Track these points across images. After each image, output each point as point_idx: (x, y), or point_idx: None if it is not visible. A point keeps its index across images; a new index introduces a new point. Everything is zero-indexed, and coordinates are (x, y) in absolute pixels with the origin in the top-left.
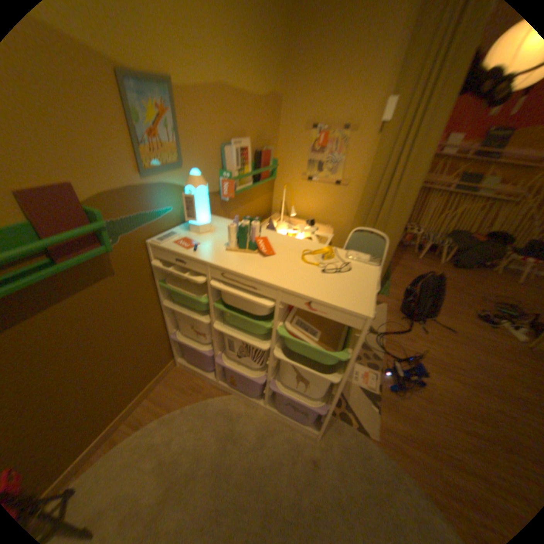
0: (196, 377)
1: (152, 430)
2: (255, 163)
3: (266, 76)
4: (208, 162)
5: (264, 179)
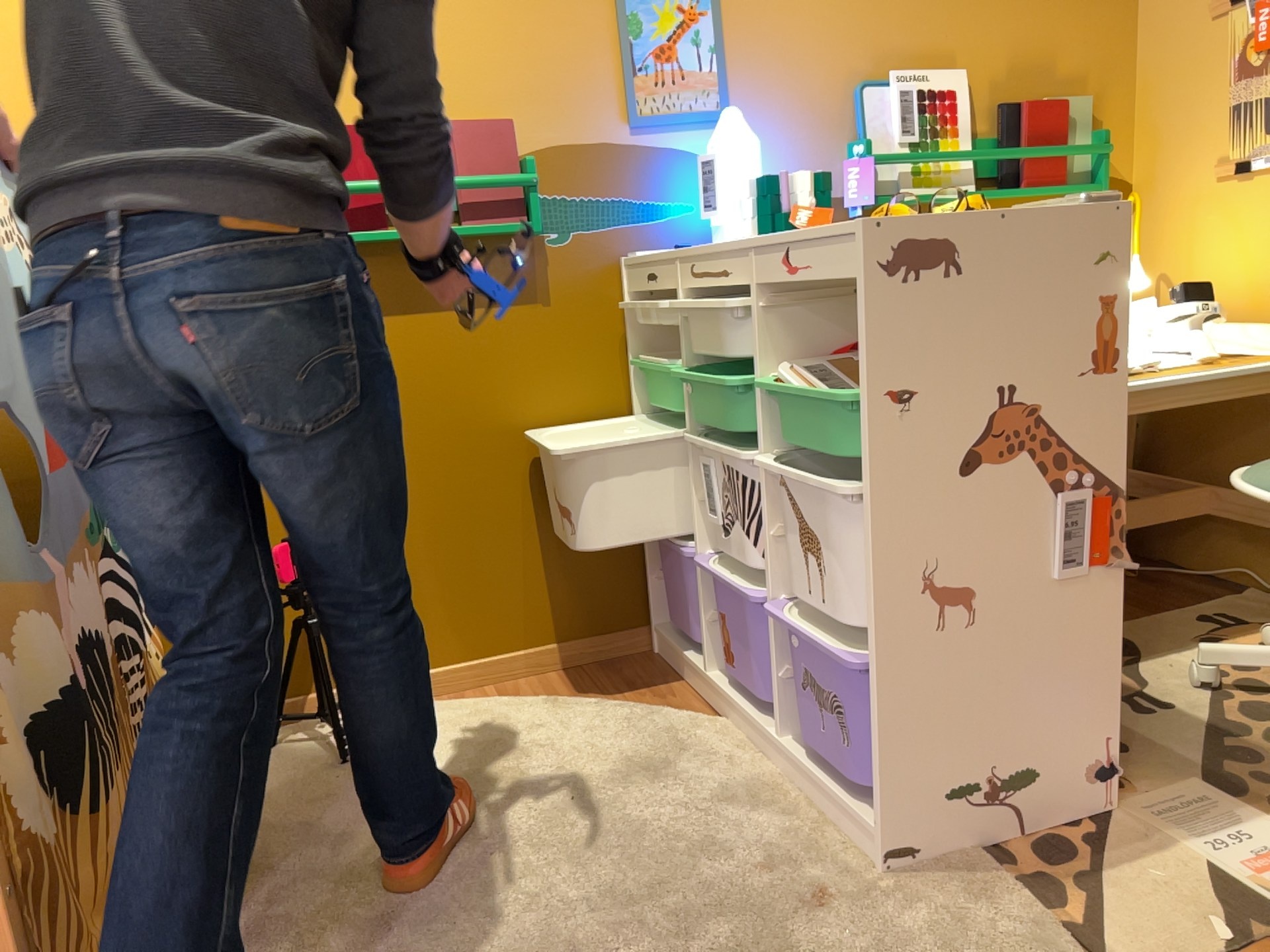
0: (675, 675)
1: (522, 703)
2: (996, 140)
3: None
4: (806, 125)
5: (1035, 188)
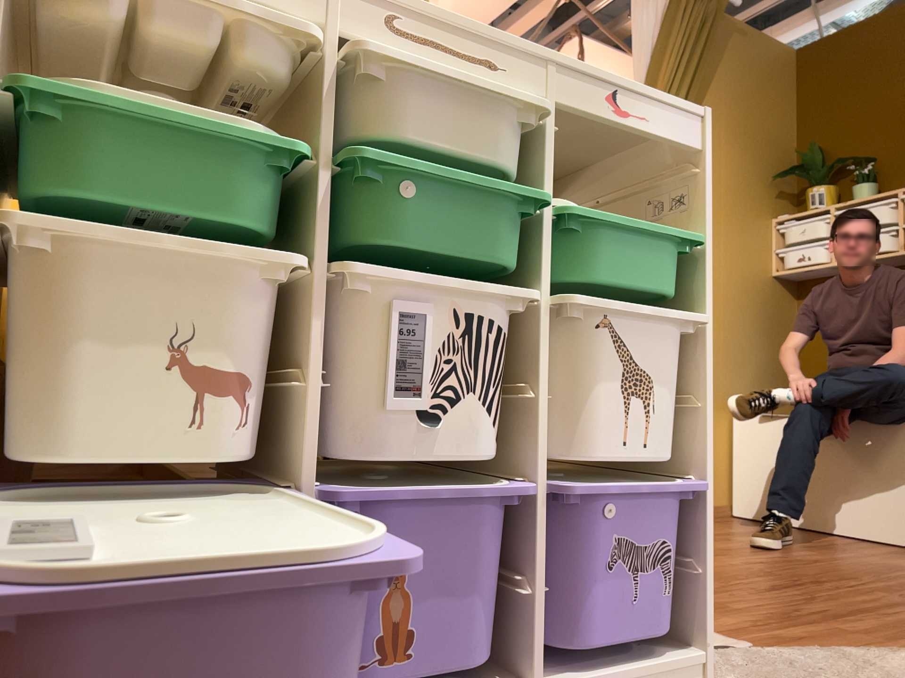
0: None
1: None
2: None
3: None
4: None
5: None
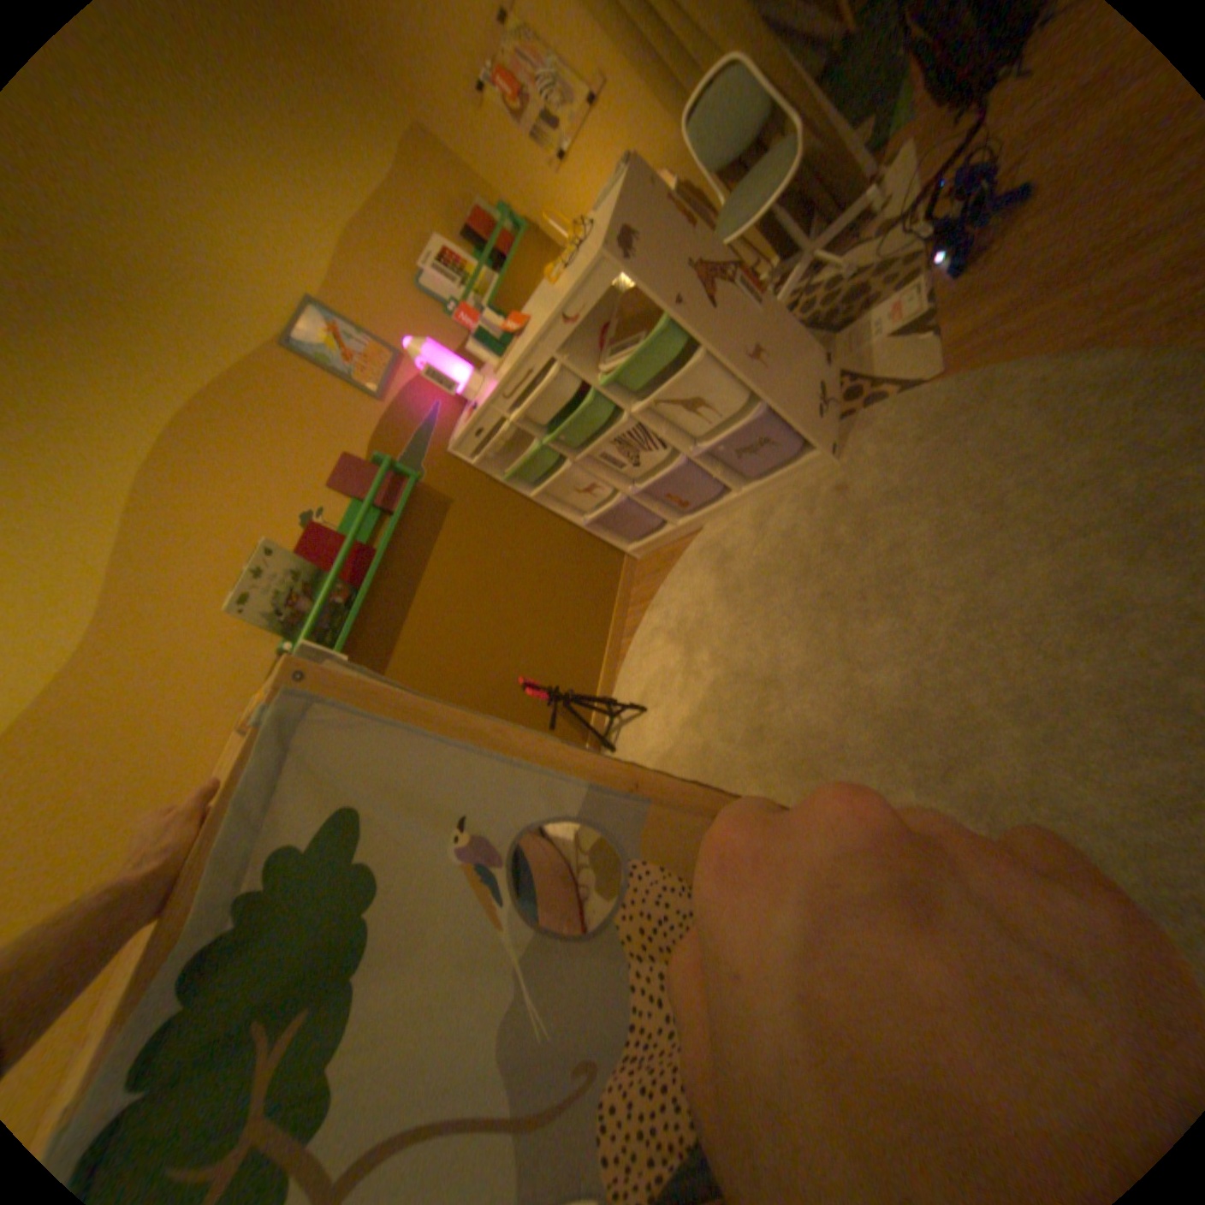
0: (663, 548)
1: (648, 621)
2: (477, 247)
3: (372, 140)
4: (422, 321)
5: (510, 249)
